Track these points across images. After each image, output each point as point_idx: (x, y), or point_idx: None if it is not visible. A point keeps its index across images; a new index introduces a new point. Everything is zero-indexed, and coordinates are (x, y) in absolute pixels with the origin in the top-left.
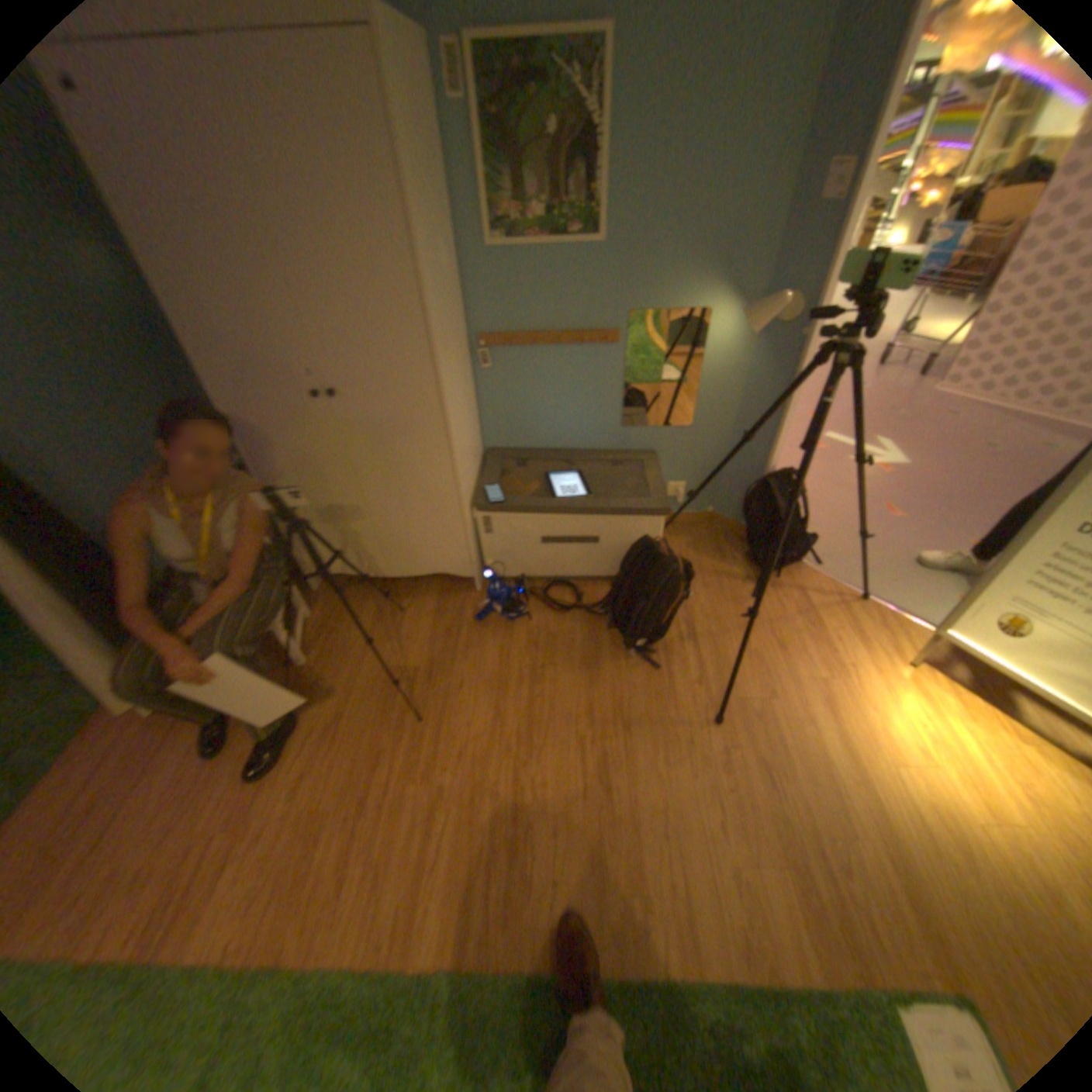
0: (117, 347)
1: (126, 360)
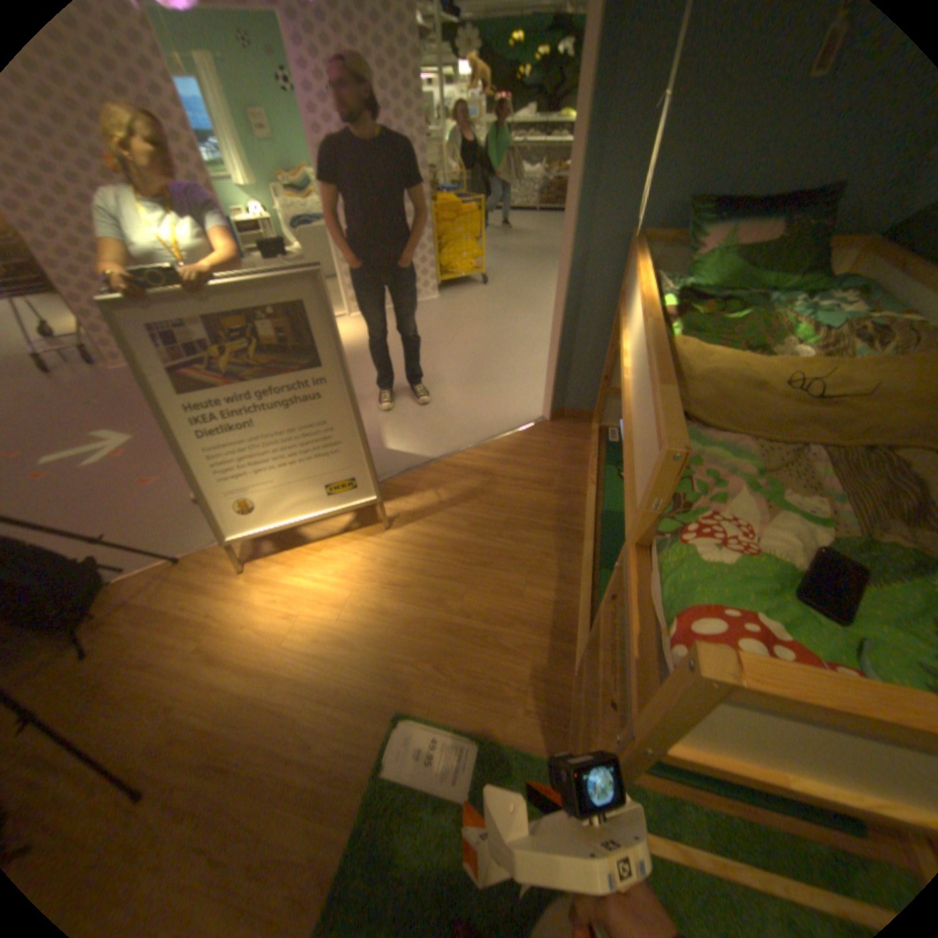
0: None
1: None
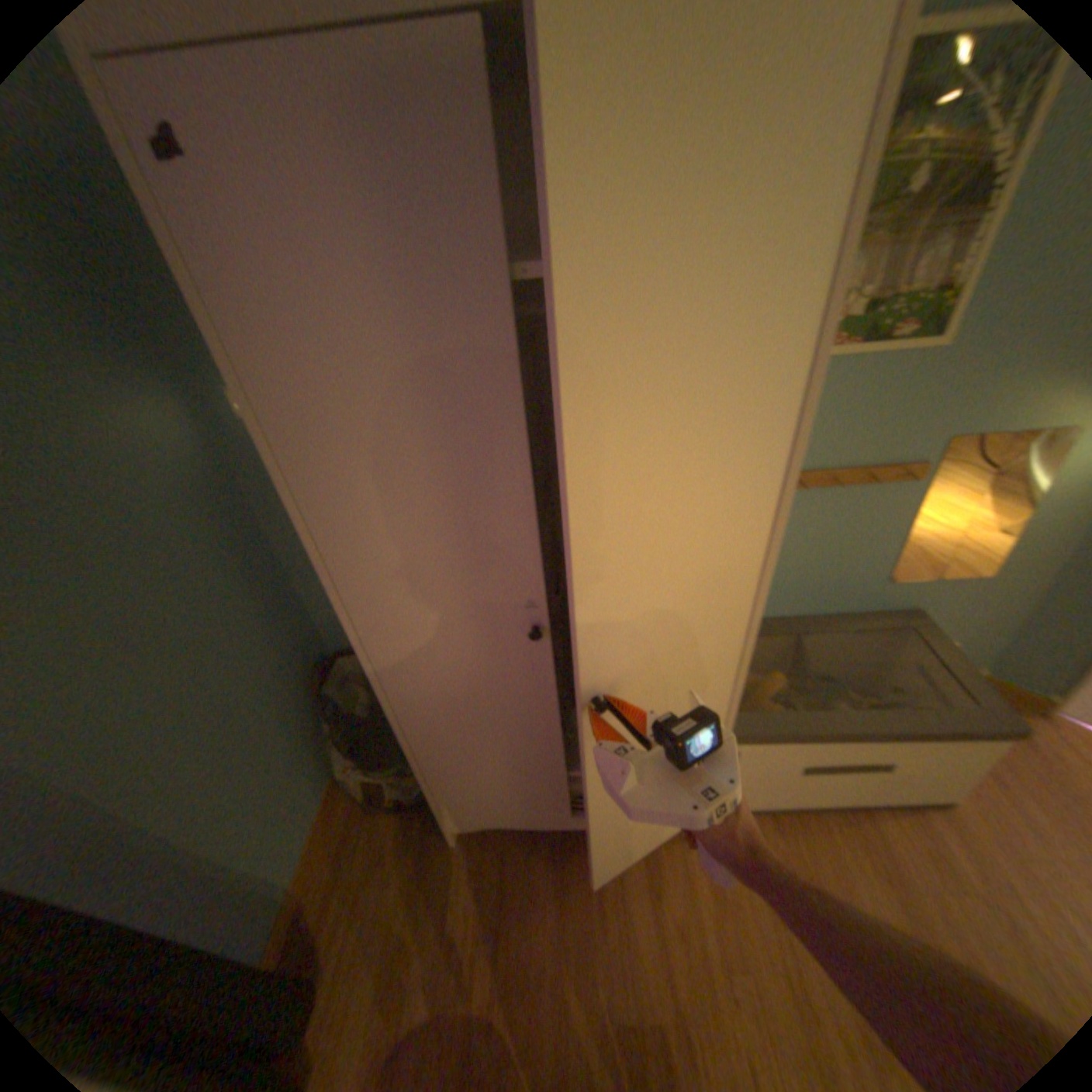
0: (185, 544)
1: (196, 560)
